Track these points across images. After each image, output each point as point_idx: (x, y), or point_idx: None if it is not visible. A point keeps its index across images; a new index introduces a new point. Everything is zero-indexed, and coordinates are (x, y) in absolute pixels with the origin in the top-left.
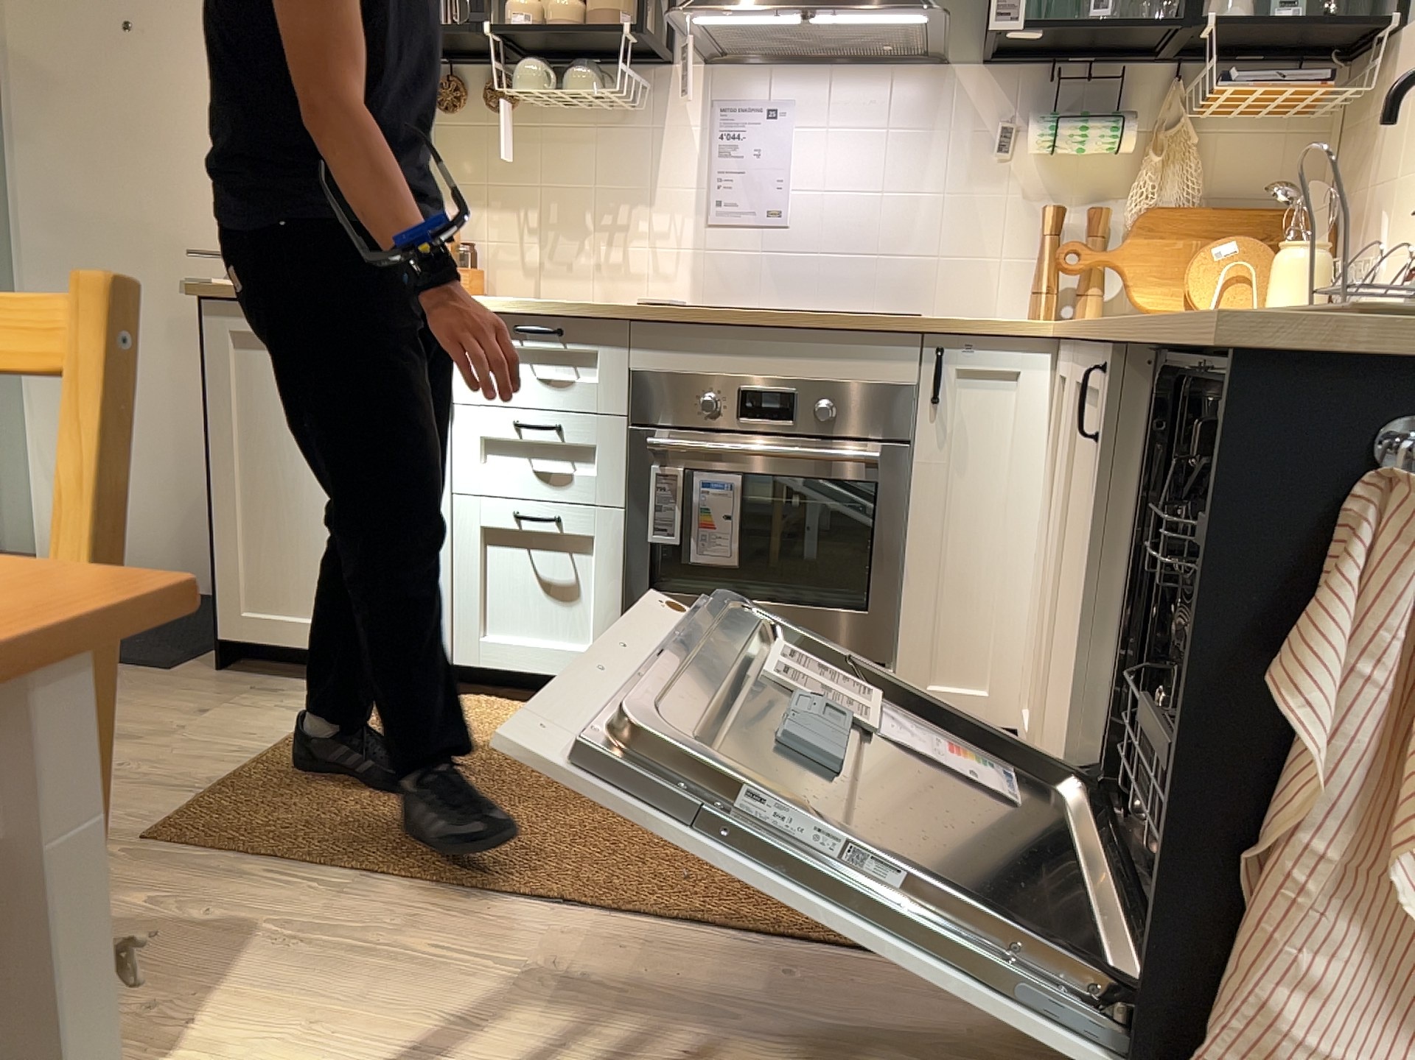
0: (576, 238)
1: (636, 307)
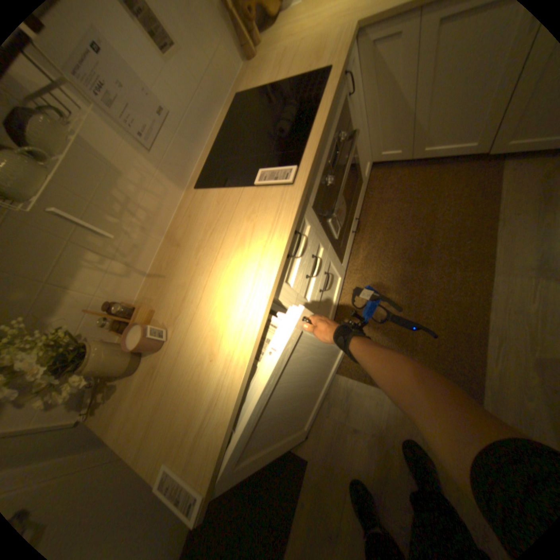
0: (119, 234)
1: (305, 182)
